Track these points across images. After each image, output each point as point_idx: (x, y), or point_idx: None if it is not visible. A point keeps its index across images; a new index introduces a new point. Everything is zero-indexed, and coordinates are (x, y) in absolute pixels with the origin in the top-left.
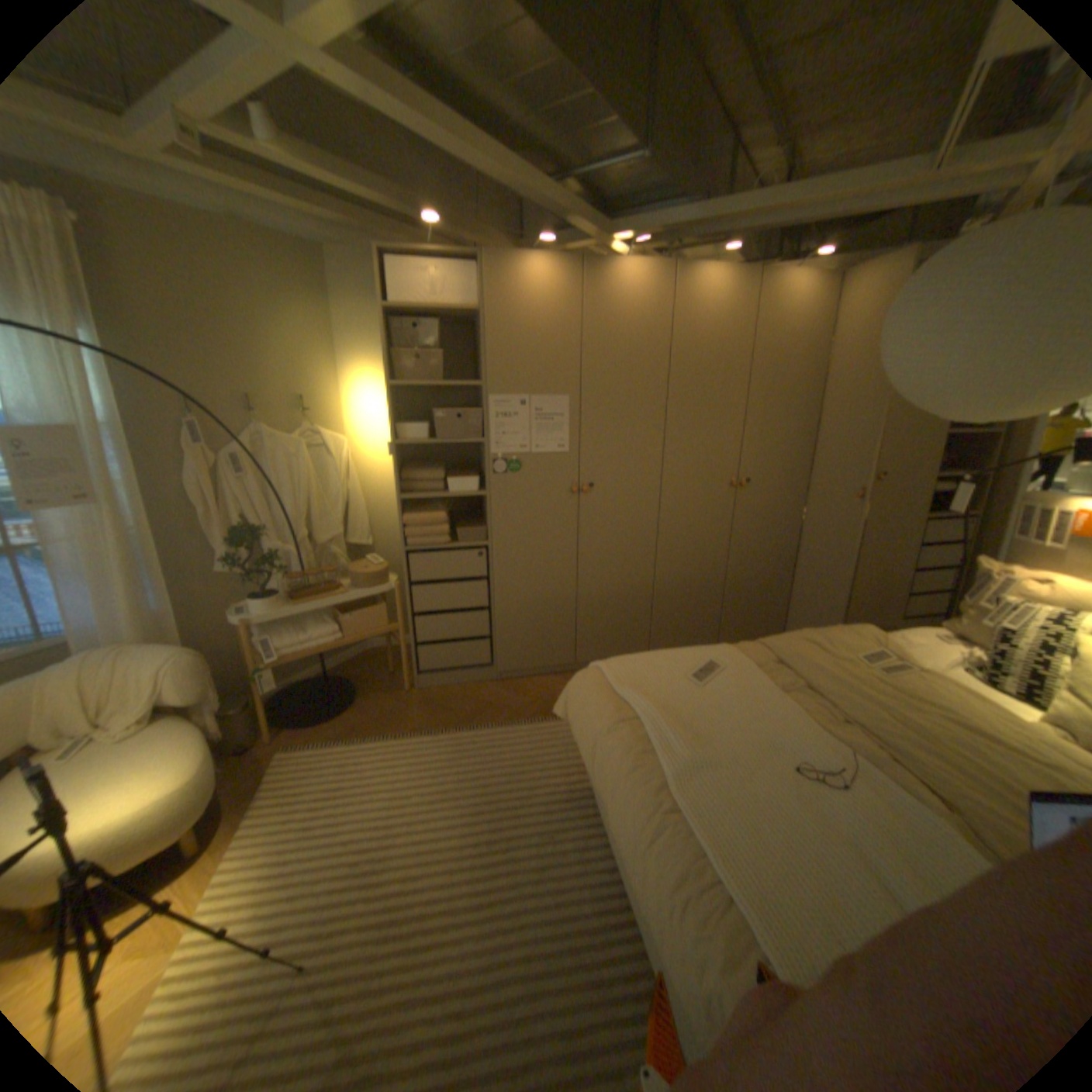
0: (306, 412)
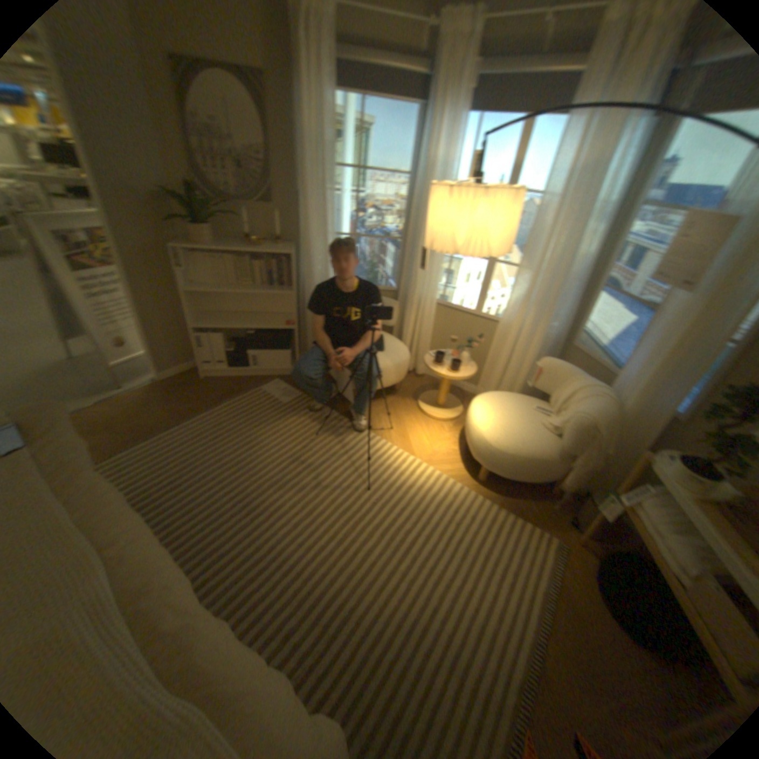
0: None
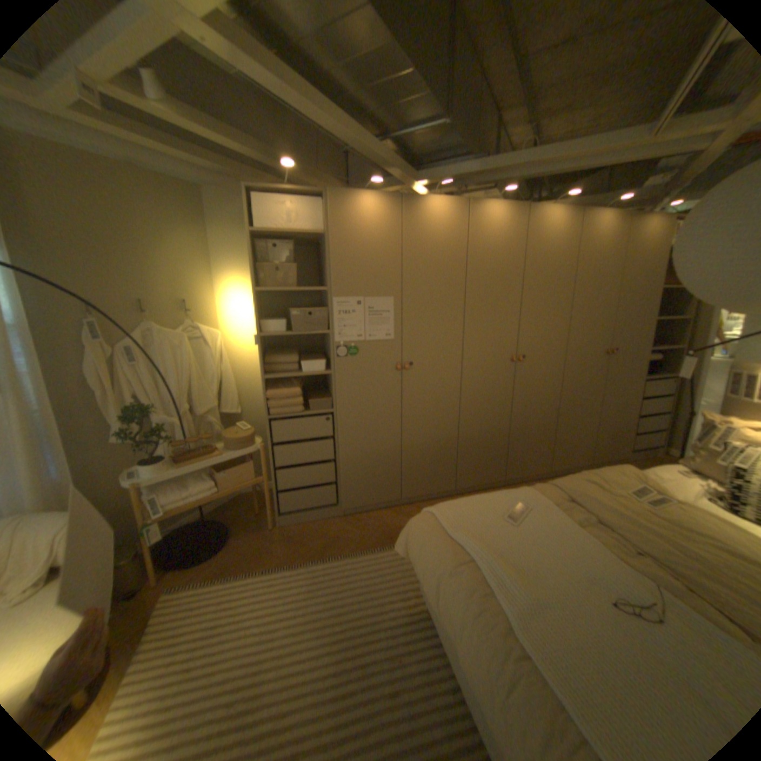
0: (187, 312)
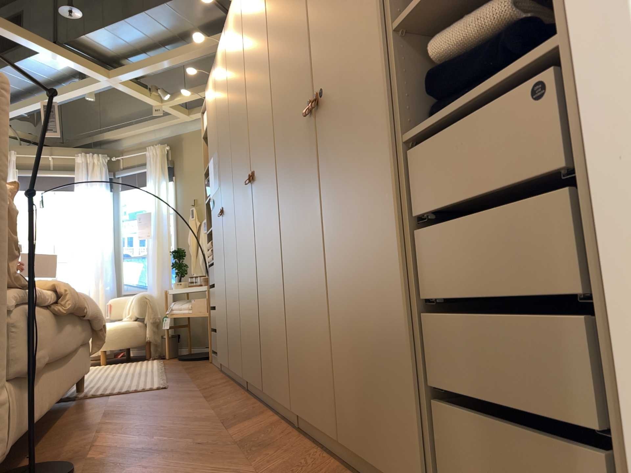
0: None
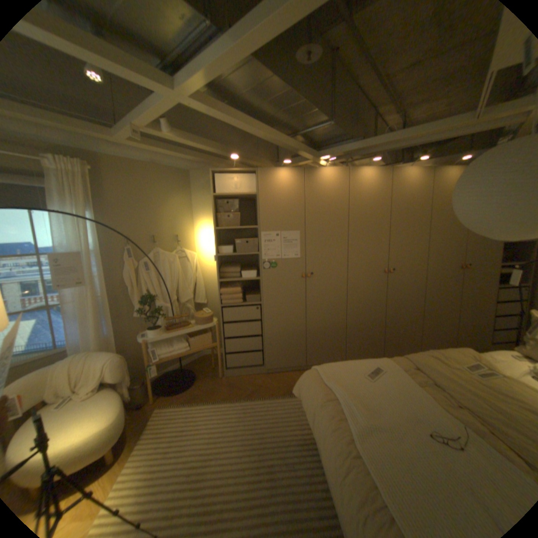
0: (179, 242)
